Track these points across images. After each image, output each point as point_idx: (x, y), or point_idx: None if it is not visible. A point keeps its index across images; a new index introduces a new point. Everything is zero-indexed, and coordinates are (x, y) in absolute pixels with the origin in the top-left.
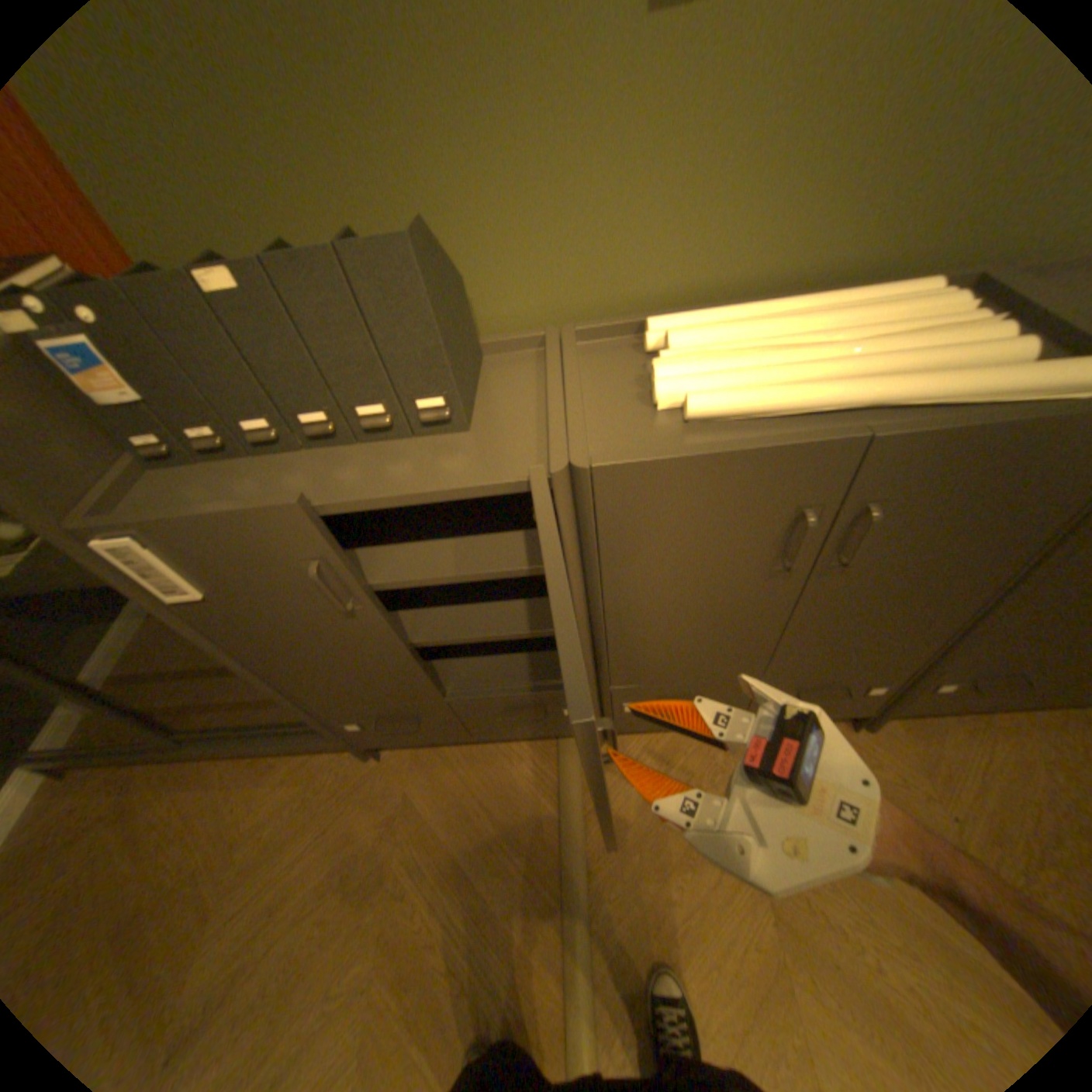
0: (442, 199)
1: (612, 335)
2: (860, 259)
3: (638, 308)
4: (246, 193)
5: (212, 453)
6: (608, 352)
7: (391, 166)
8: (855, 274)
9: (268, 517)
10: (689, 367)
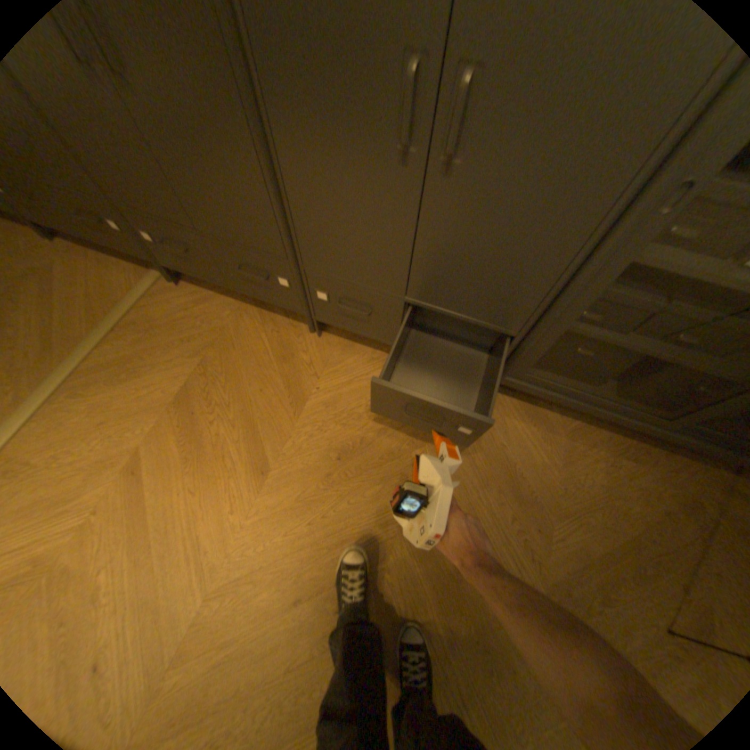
0: None
1: None
2: None
3: None
4: None
5: None
6: None
7: None
8: None
9: None
10: None
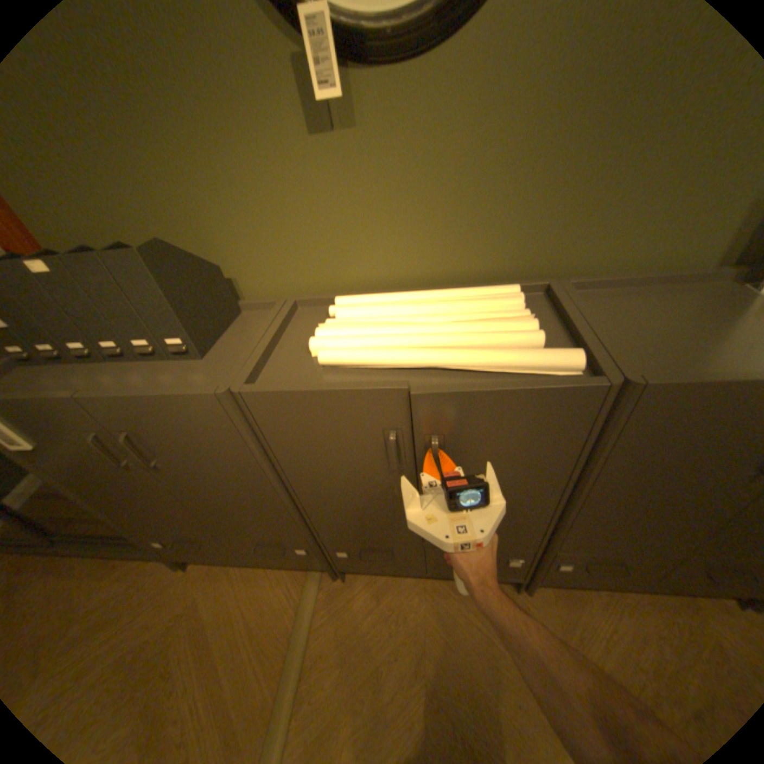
0: (210, 222)
1: (319, 304)
2: (474, 269)
3: (339, 289)
4: (101, 214)
5: (56, 359)
6: (315, 315)
7: (179, 204)
8: (474, 278)
9: (58, 403)
10: (336, 331)
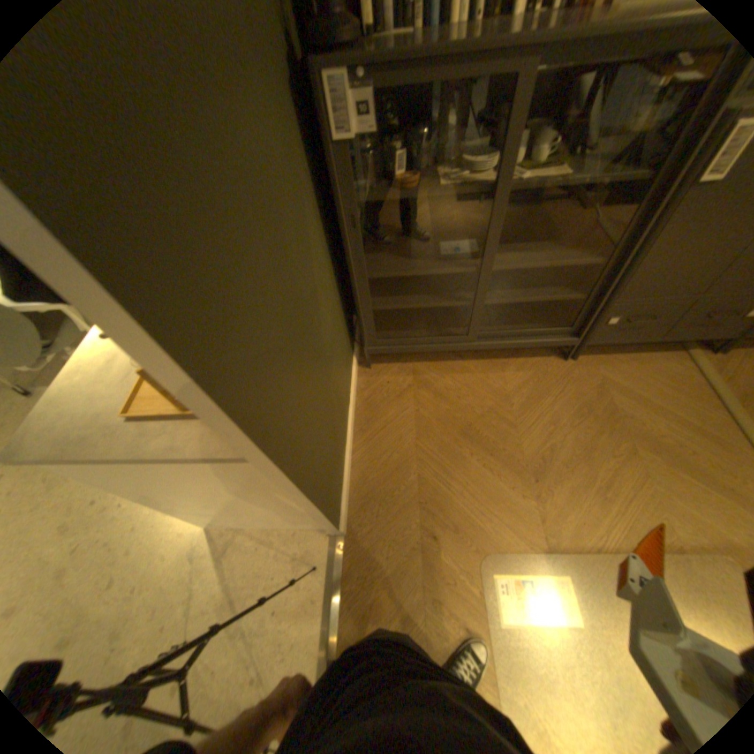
0: None
1: None
2: None
3: None
4: None
5: None
6: None
7: None
8: None
9: None
10: None
